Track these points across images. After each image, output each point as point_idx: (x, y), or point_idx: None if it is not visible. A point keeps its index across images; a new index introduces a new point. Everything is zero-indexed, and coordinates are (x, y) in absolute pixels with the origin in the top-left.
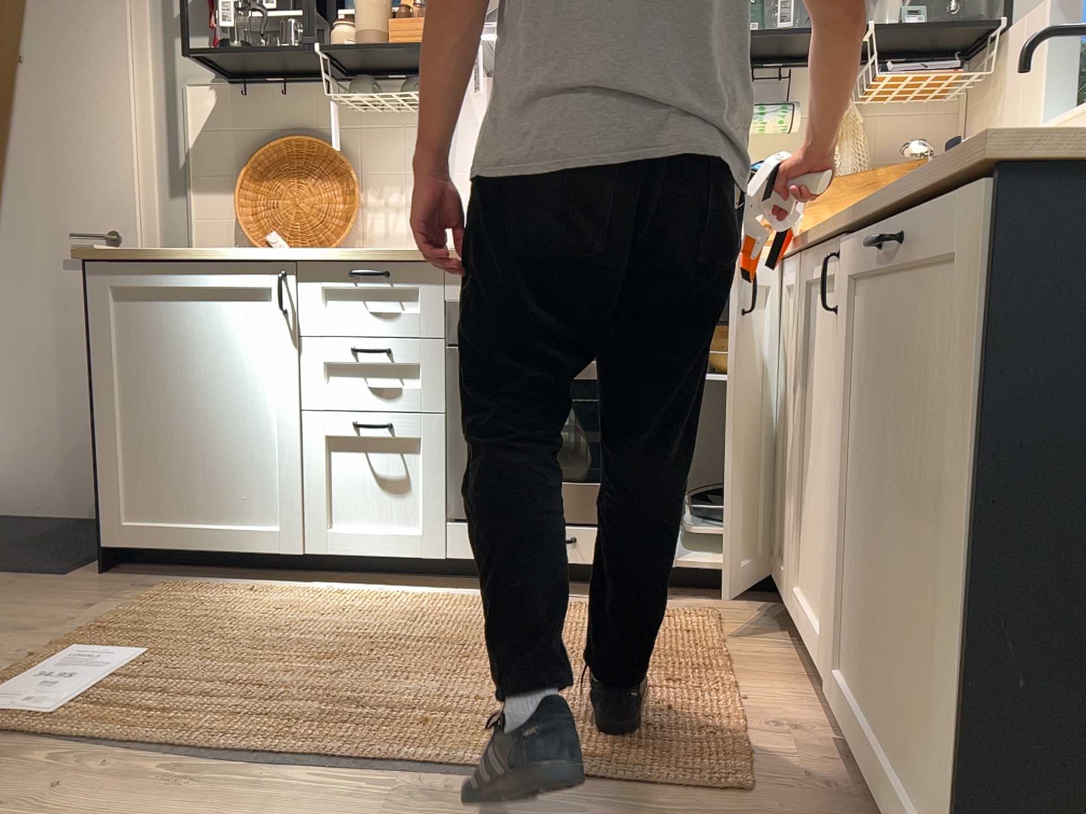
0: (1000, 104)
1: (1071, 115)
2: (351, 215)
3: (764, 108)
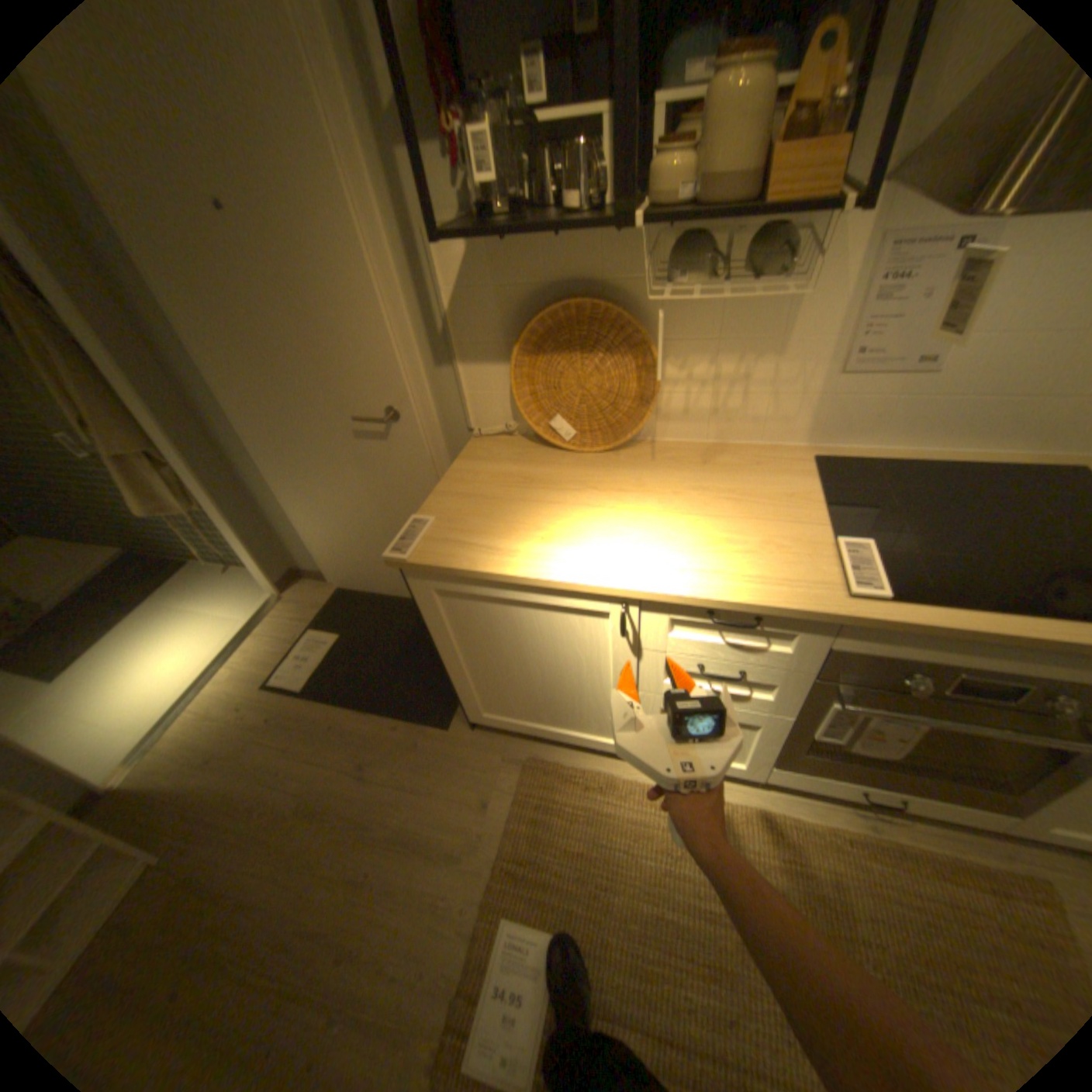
0: None
1: None
2: (652, 399)
3: None
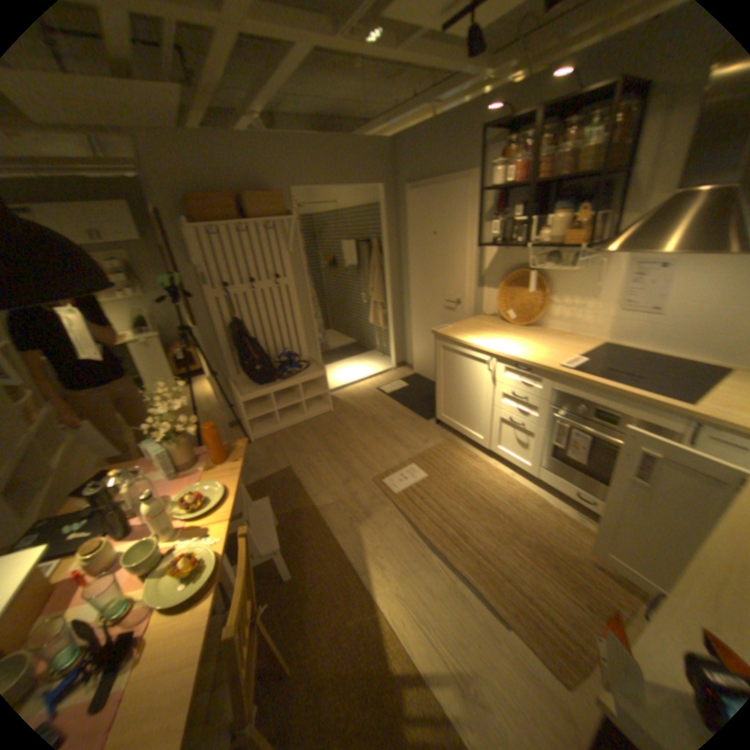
0: None
1: None
2: (544, 308)
3: None
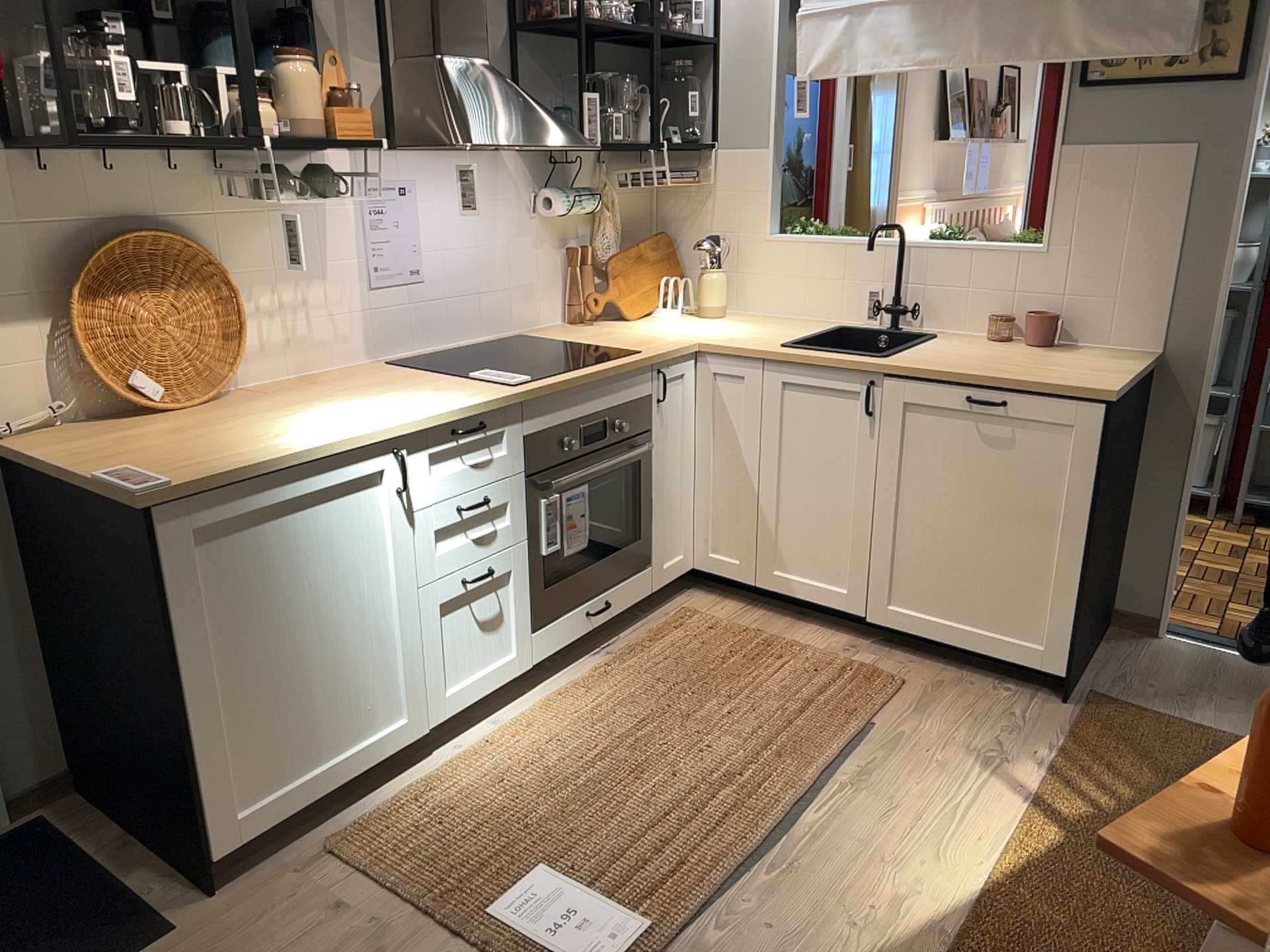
0: (714, 202)
1: (805, 238)
2: (241, 332)
3: (582, 195)
